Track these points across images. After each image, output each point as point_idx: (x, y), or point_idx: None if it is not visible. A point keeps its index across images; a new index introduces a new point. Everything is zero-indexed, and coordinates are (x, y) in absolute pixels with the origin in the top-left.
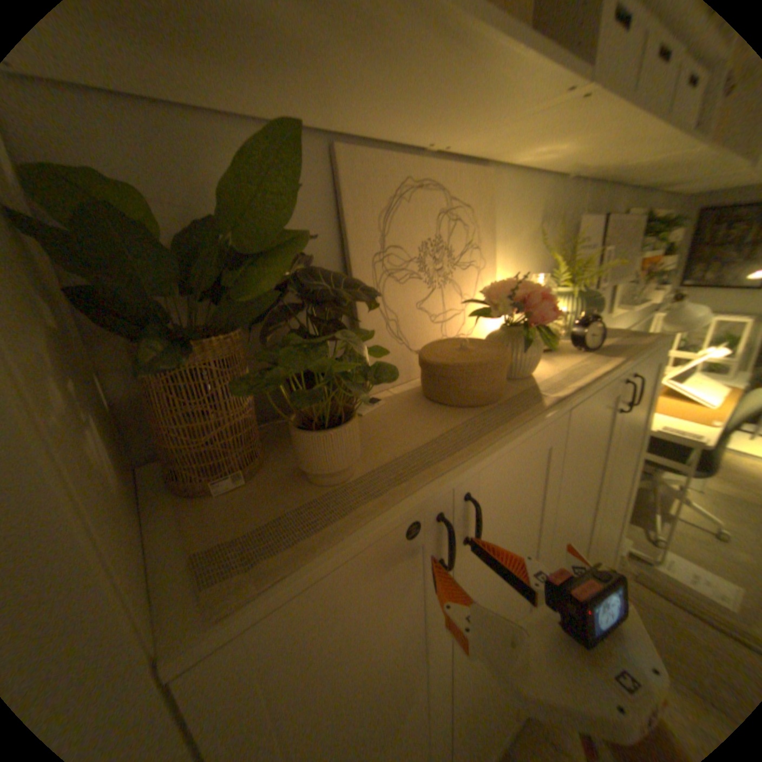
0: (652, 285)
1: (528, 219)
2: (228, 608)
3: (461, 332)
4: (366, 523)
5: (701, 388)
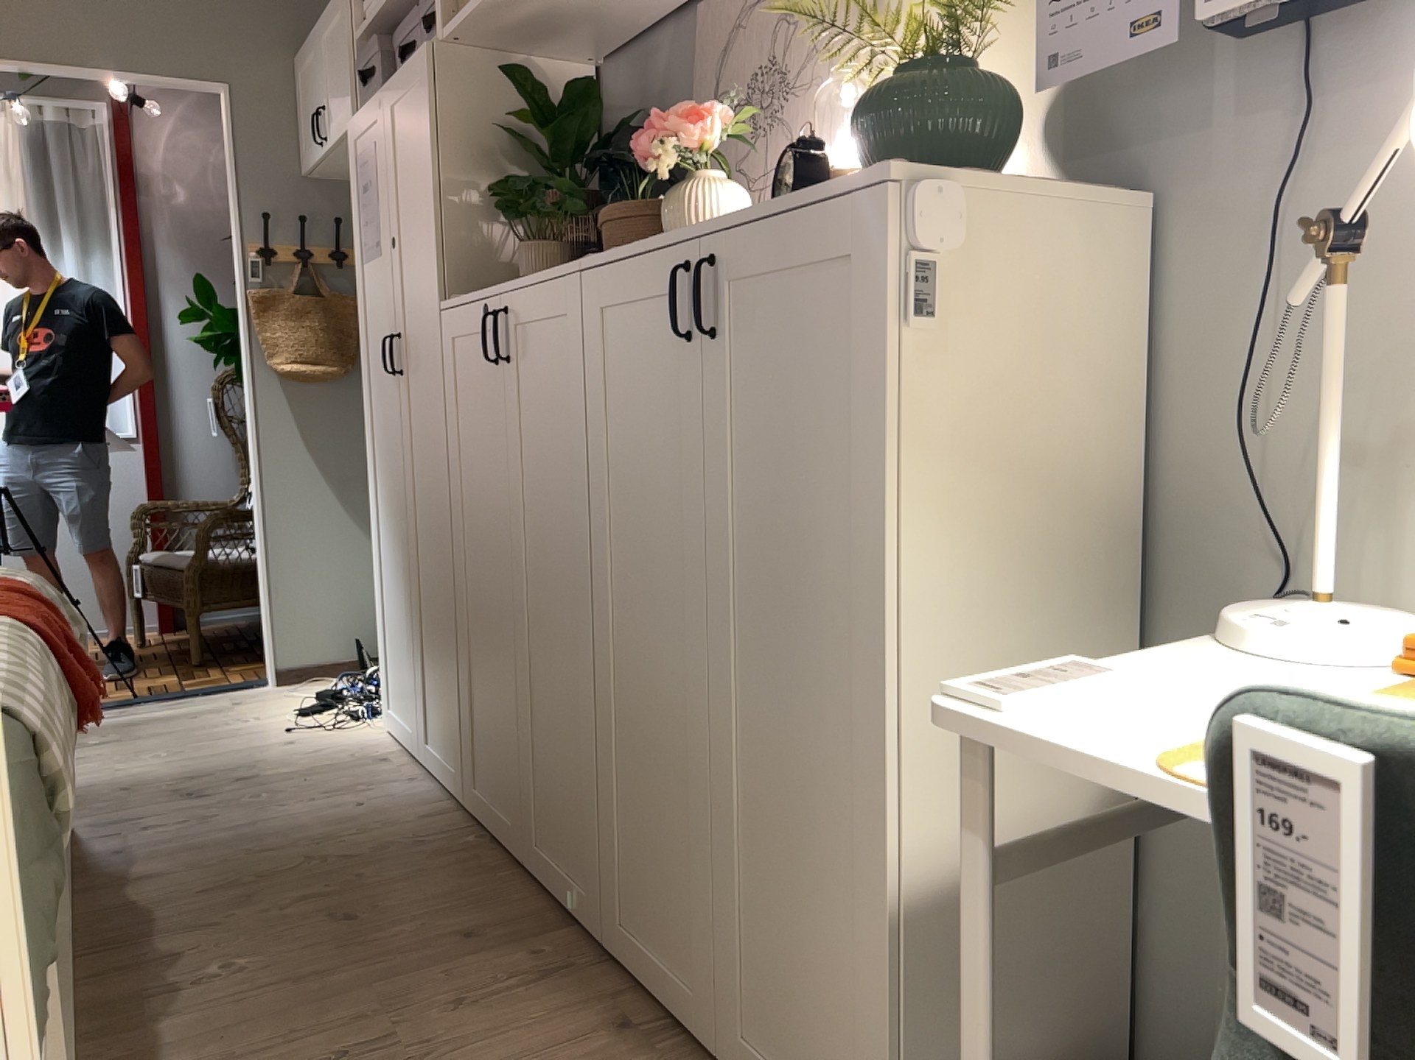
0: None
1: None
2: (450, 298)
3: None
4: (476, 292)
5: None
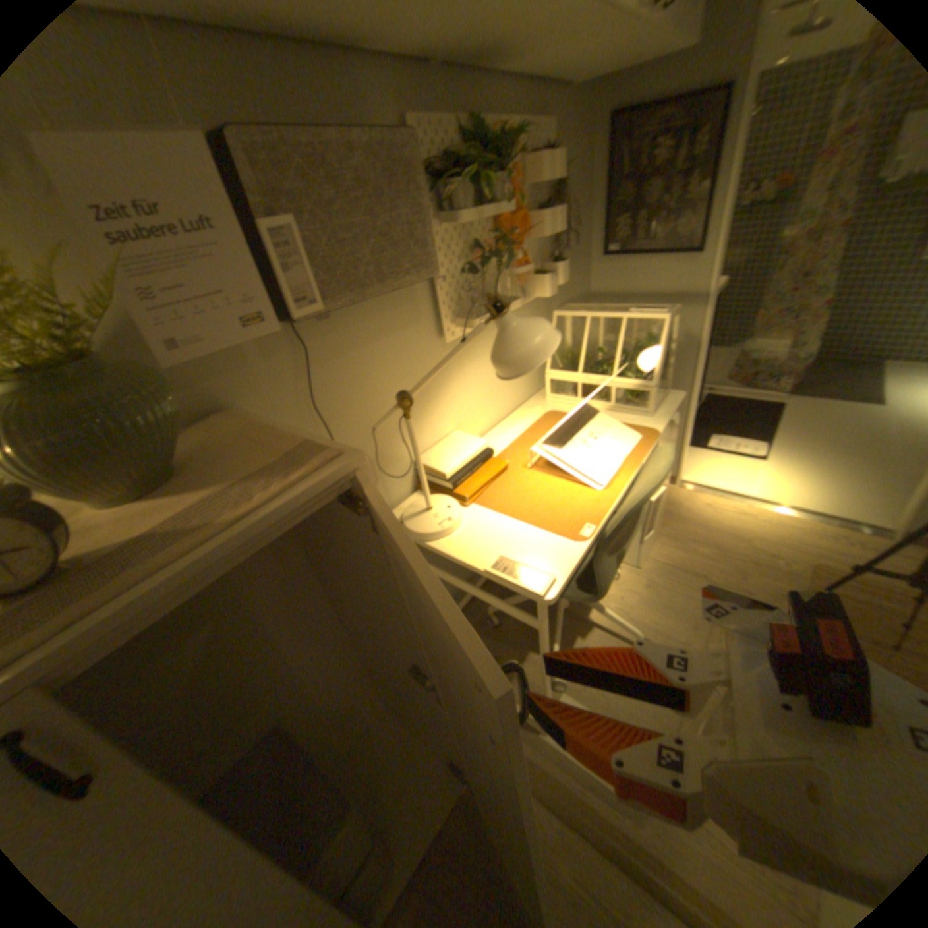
0: (542, 262)
1: None
2: None
3: None
4: None
5: (593, 447)
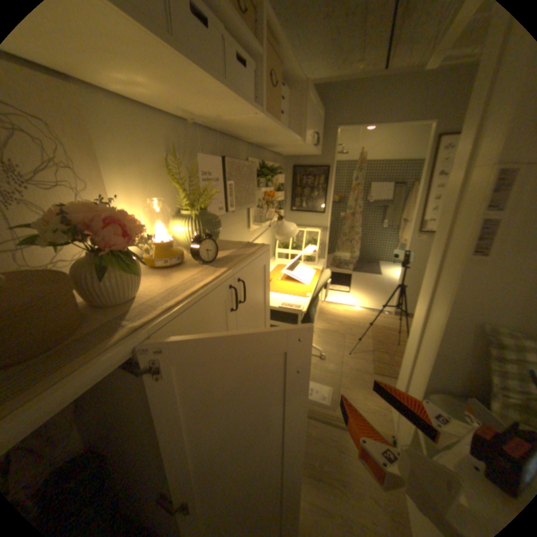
0: (274, 209)
1: (149, 148)
2: None
3: (59, 256)
4: None
5: (302, 272)
